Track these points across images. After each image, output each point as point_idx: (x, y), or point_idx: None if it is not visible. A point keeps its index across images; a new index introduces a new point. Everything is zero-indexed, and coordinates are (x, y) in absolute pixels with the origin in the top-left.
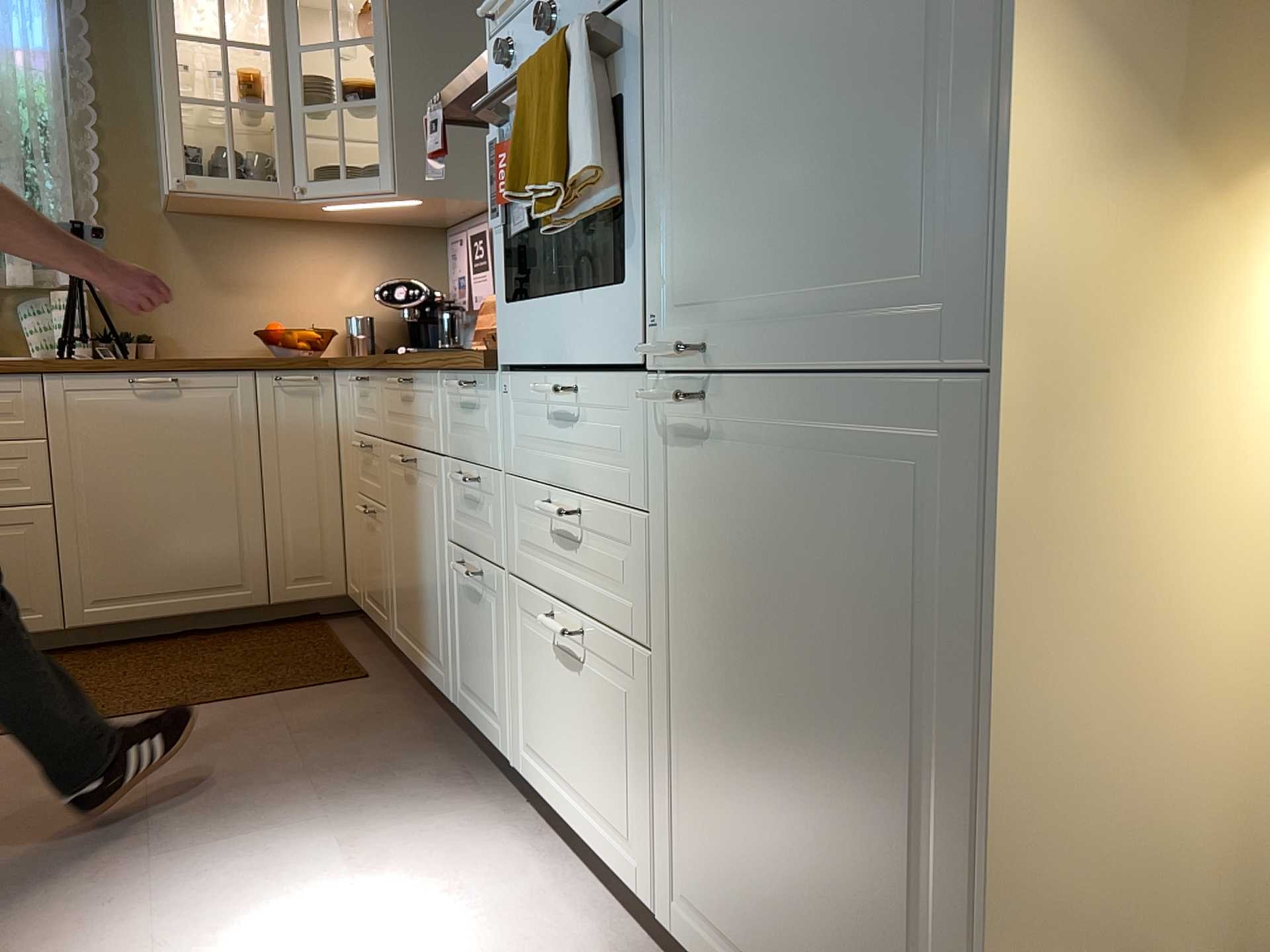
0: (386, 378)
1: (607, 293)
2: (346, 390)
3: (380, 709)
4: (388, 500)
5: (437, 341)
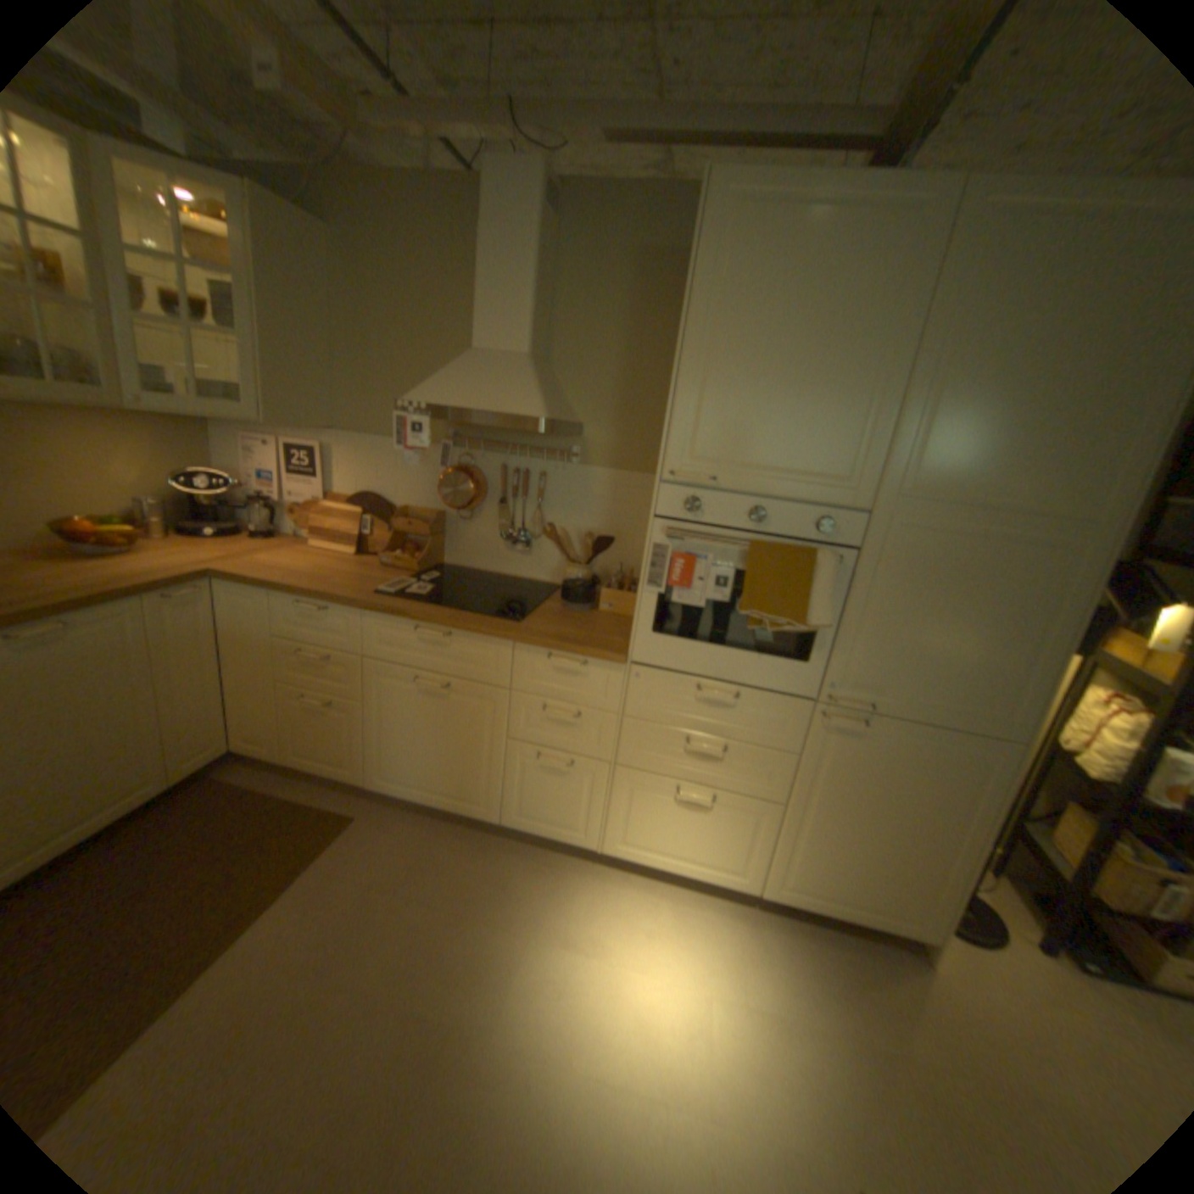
0: (381, 618)
1: (780, 660)
2: (251, 602)
3: (407, 840)
4: (370, 698)
5: (221, 517)
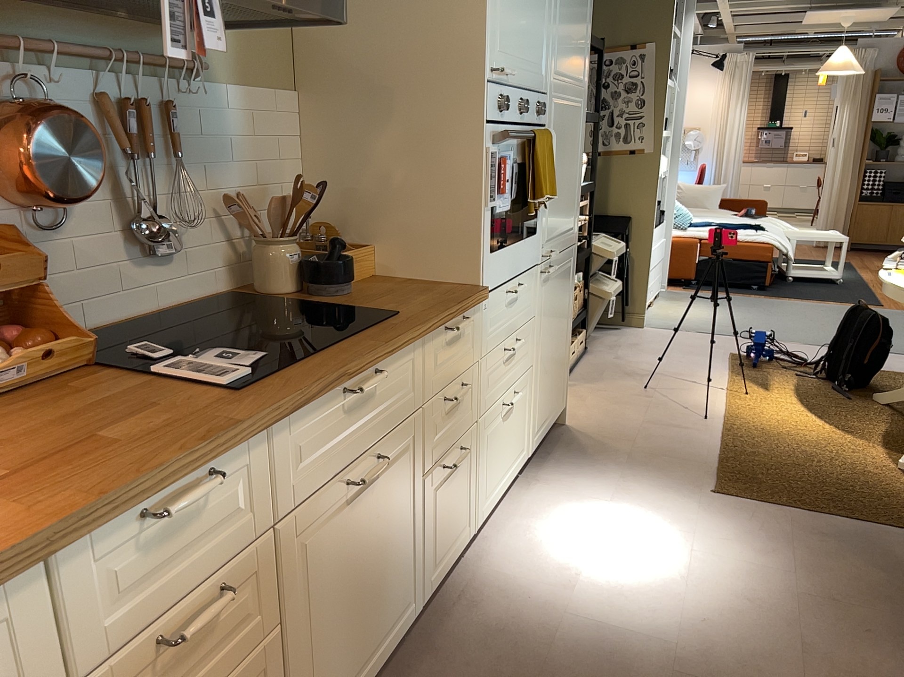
0: (296, 418)
1: (530, 238)
2: None
3: None
4: (289, 599)
5: None
